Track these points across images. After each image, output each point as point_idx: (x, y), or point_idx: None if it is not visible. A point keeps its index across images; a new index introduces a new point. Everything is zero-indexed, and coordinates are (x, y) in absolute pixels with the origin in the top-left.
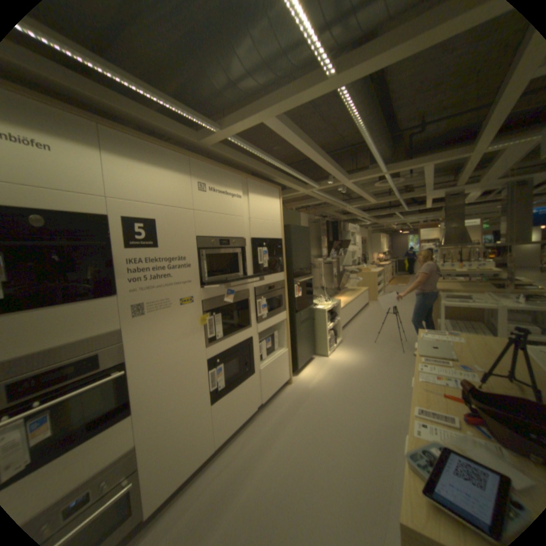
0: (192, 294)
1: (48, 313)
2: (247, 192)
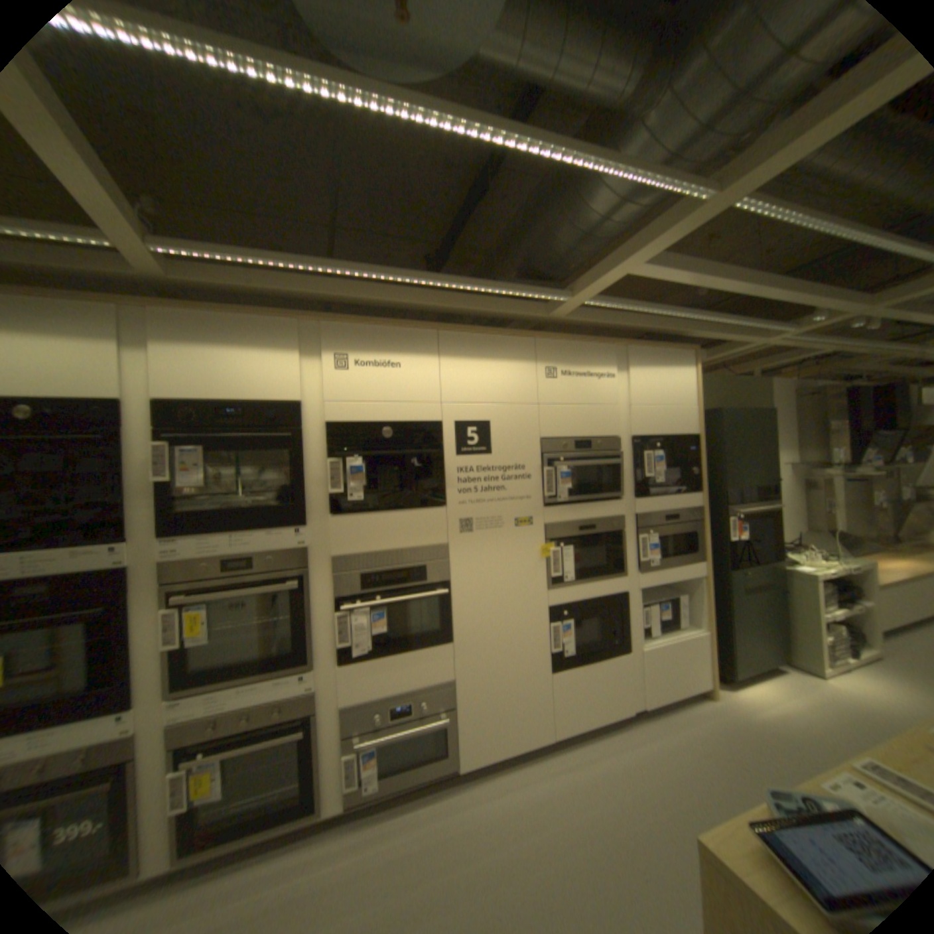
0: (531, 514)
1: (390, 517)
2: (627, 365)
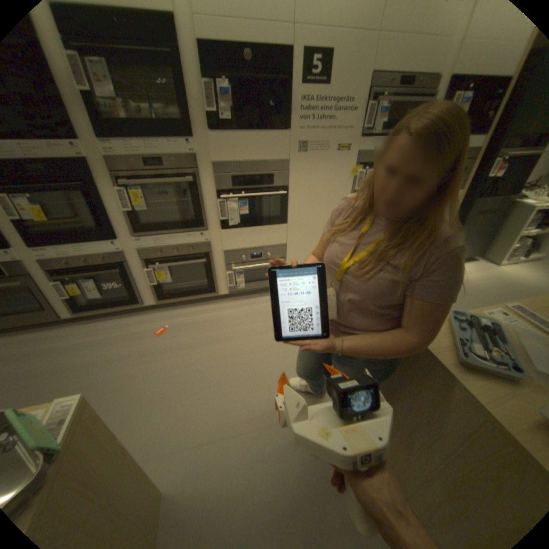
0: (350, 142)
1: (249, 135)
2: None
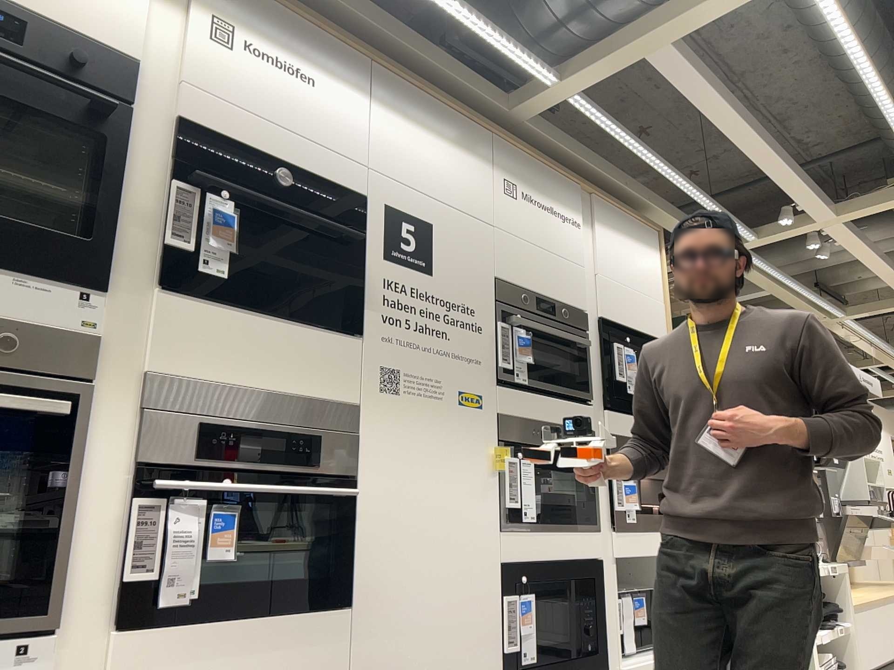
0: (482, 390)
1: (270, 325)
2: (593, 218)
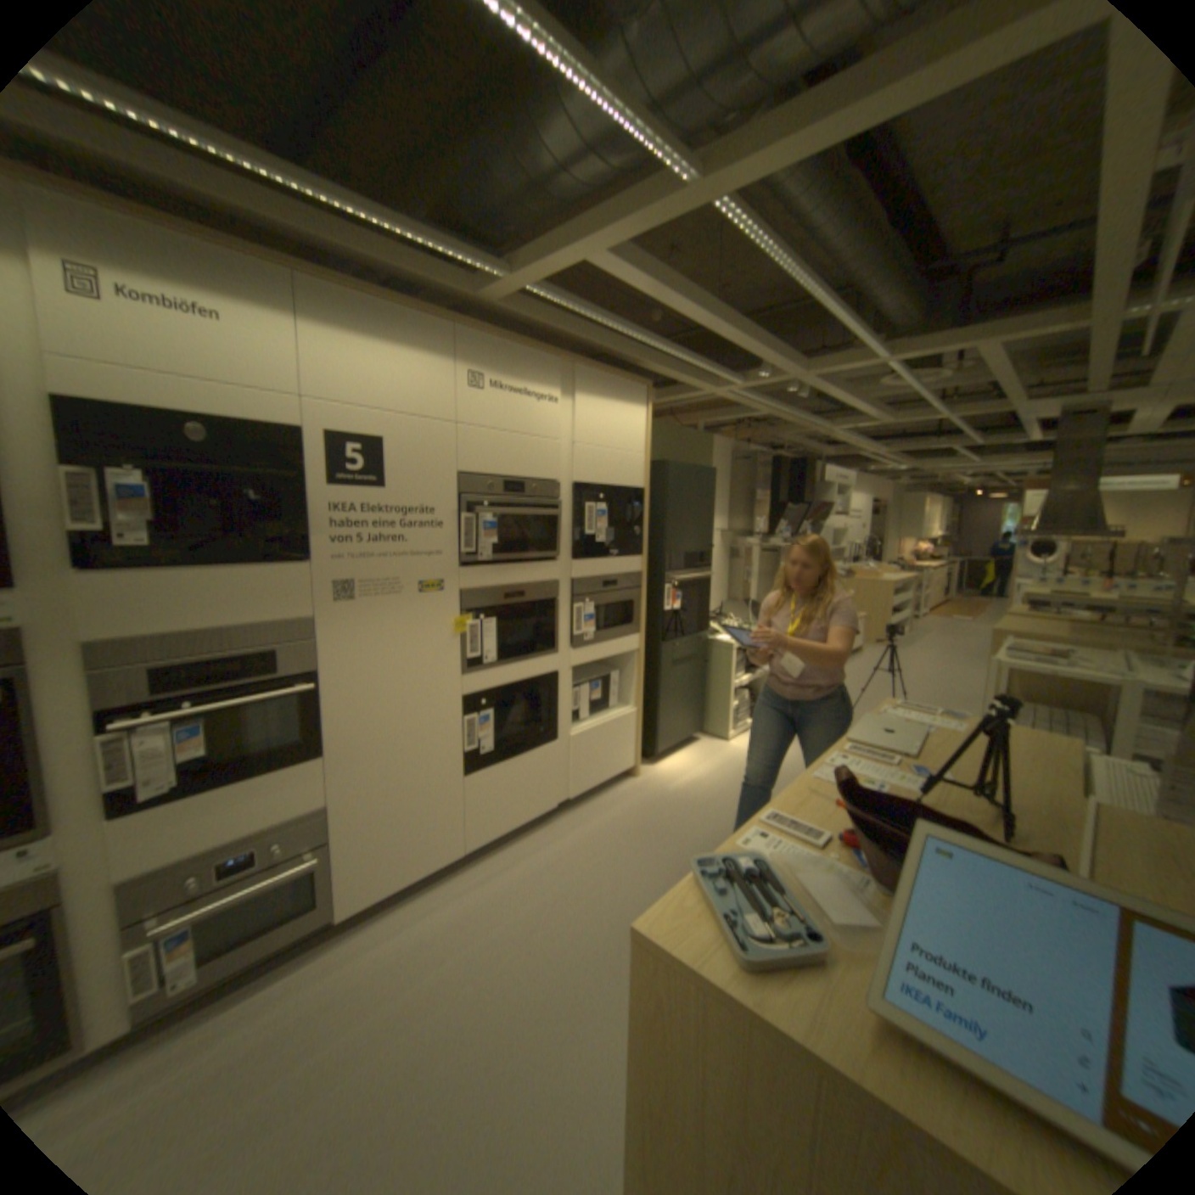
0: (441, 577)
1: (205, 577)
2: (572, 391)
